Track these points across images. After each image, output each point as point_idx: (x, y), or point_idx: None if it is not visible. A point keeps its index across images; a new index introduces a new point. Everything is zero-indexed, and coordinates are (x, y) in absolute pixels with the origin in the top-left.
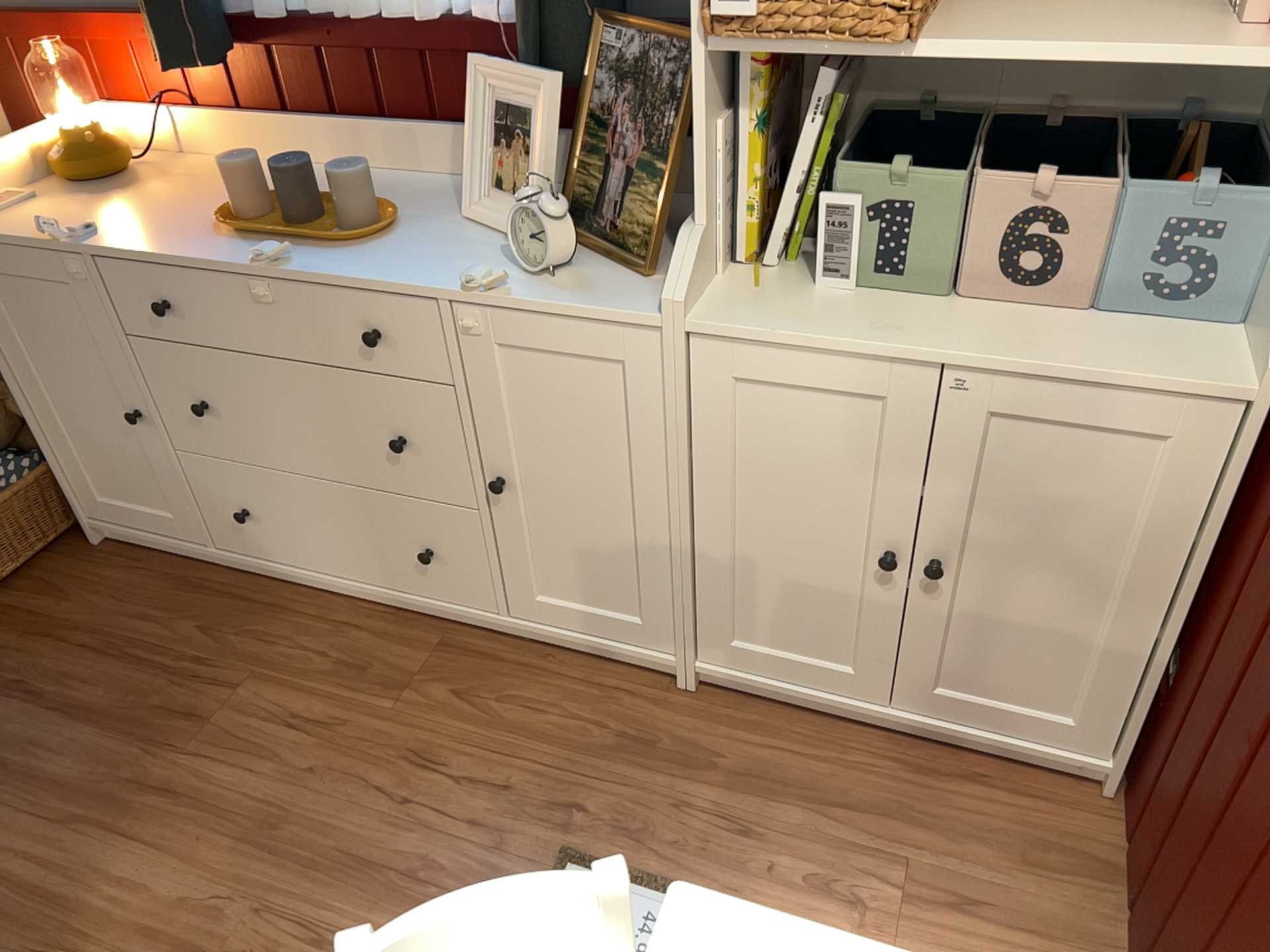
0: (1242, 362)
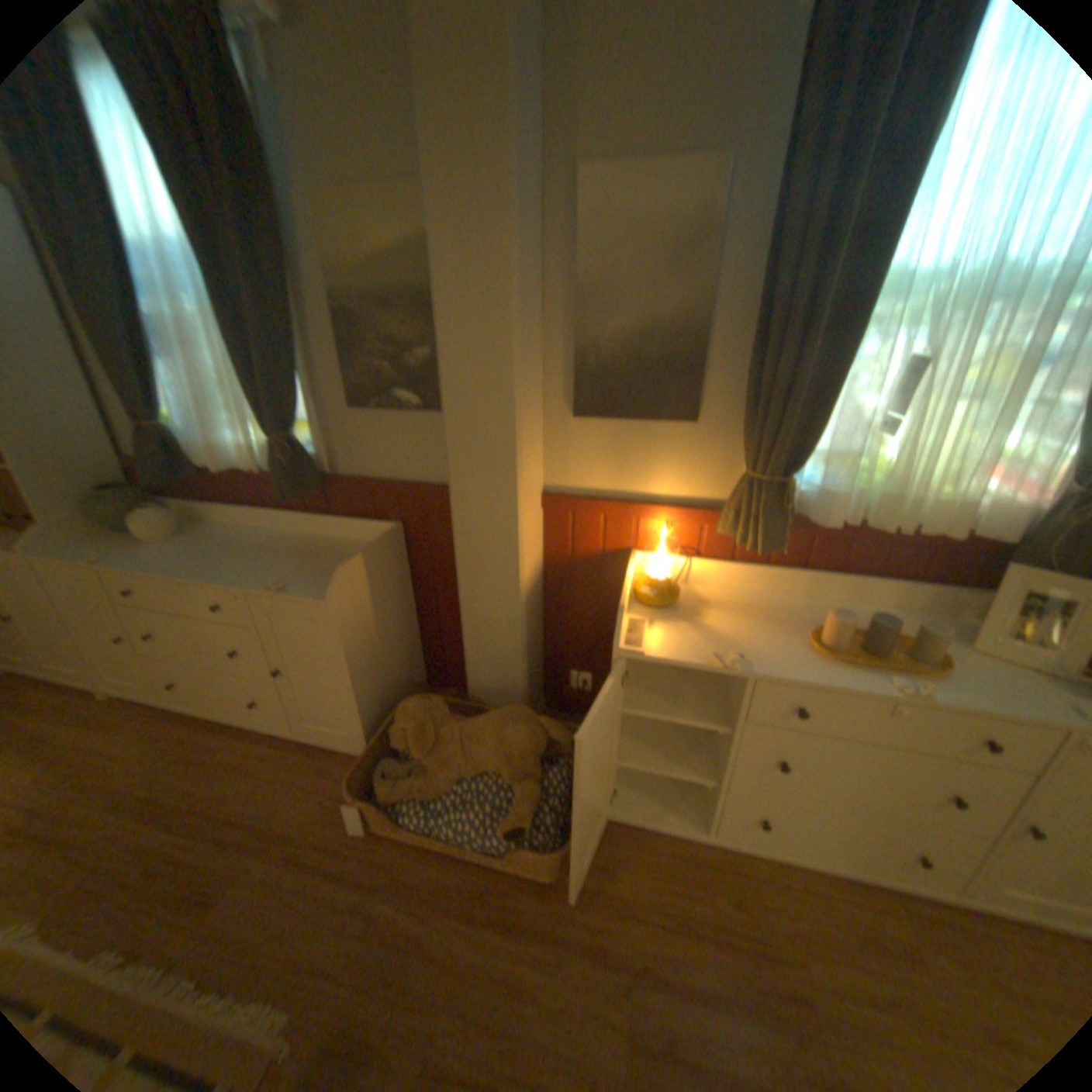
0: None
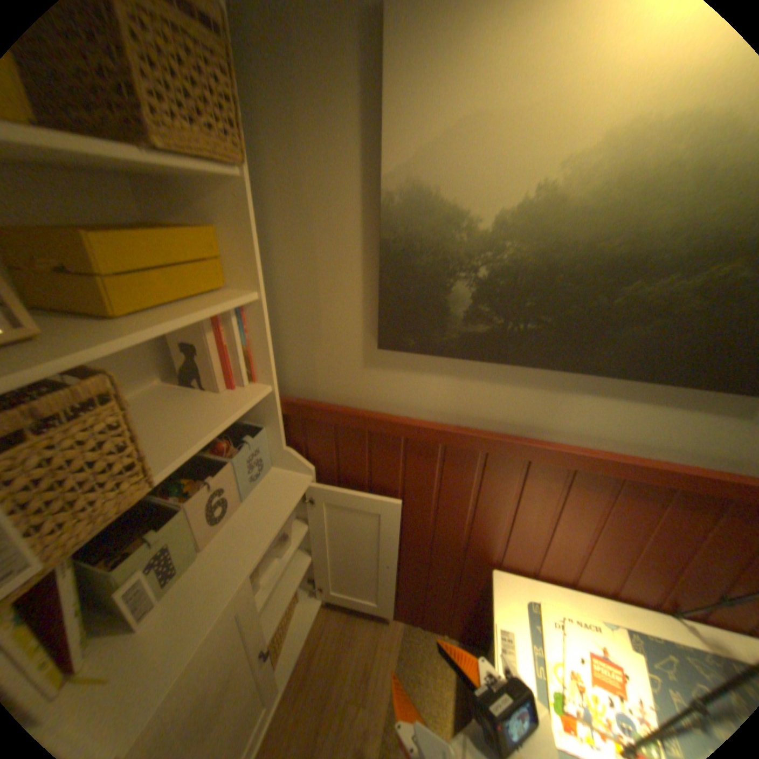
0: (297, 471)
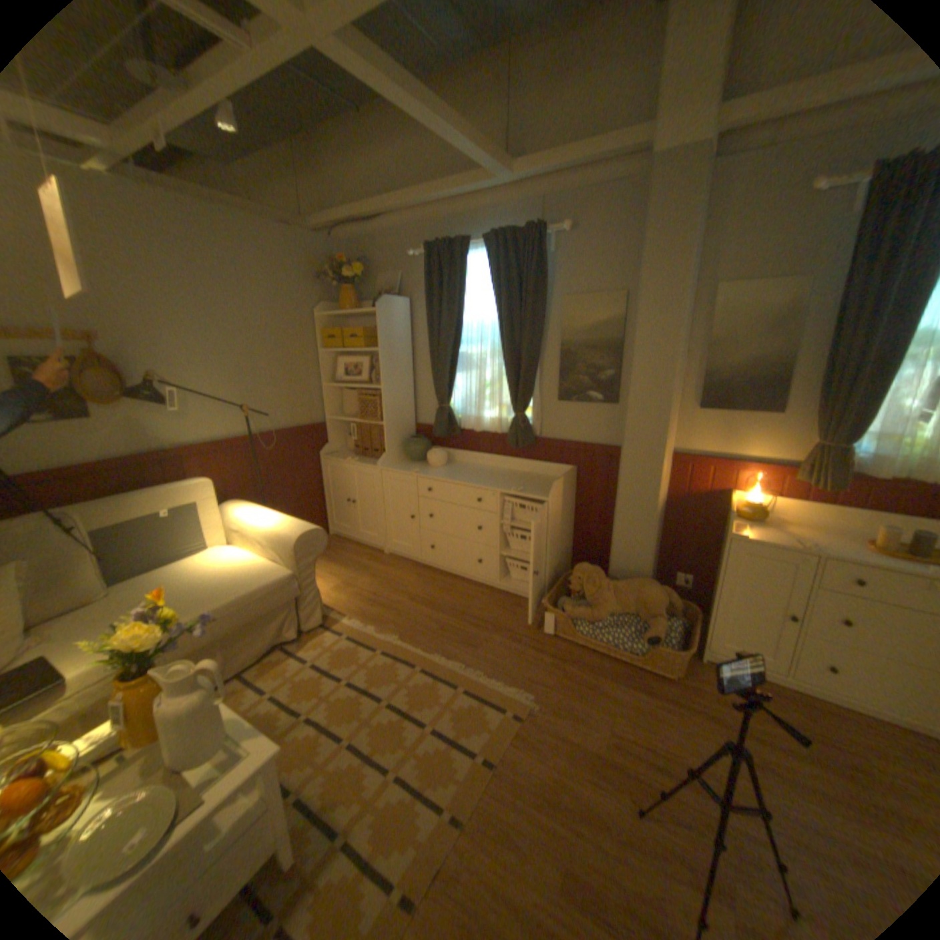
0: None
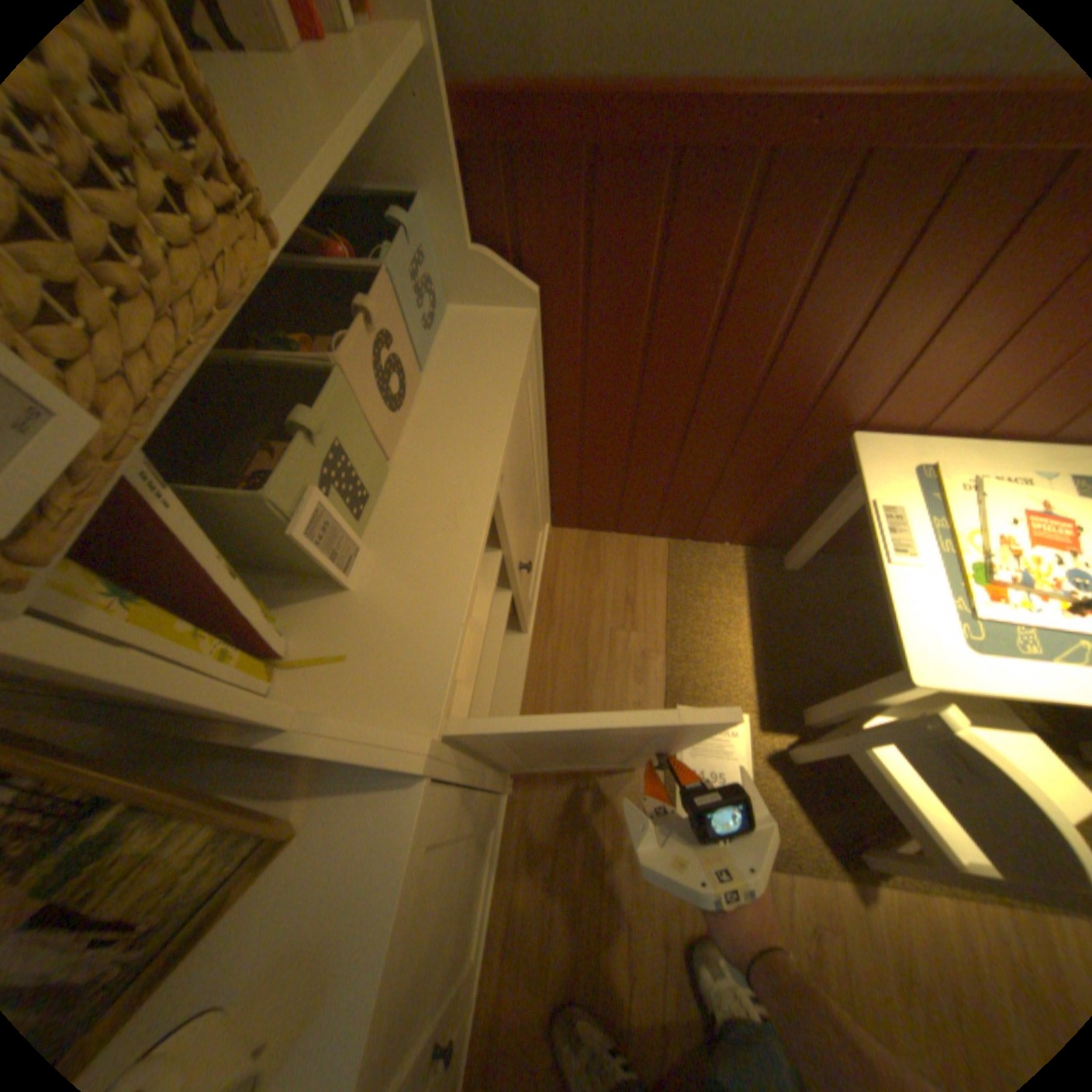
0: (503, 303)
